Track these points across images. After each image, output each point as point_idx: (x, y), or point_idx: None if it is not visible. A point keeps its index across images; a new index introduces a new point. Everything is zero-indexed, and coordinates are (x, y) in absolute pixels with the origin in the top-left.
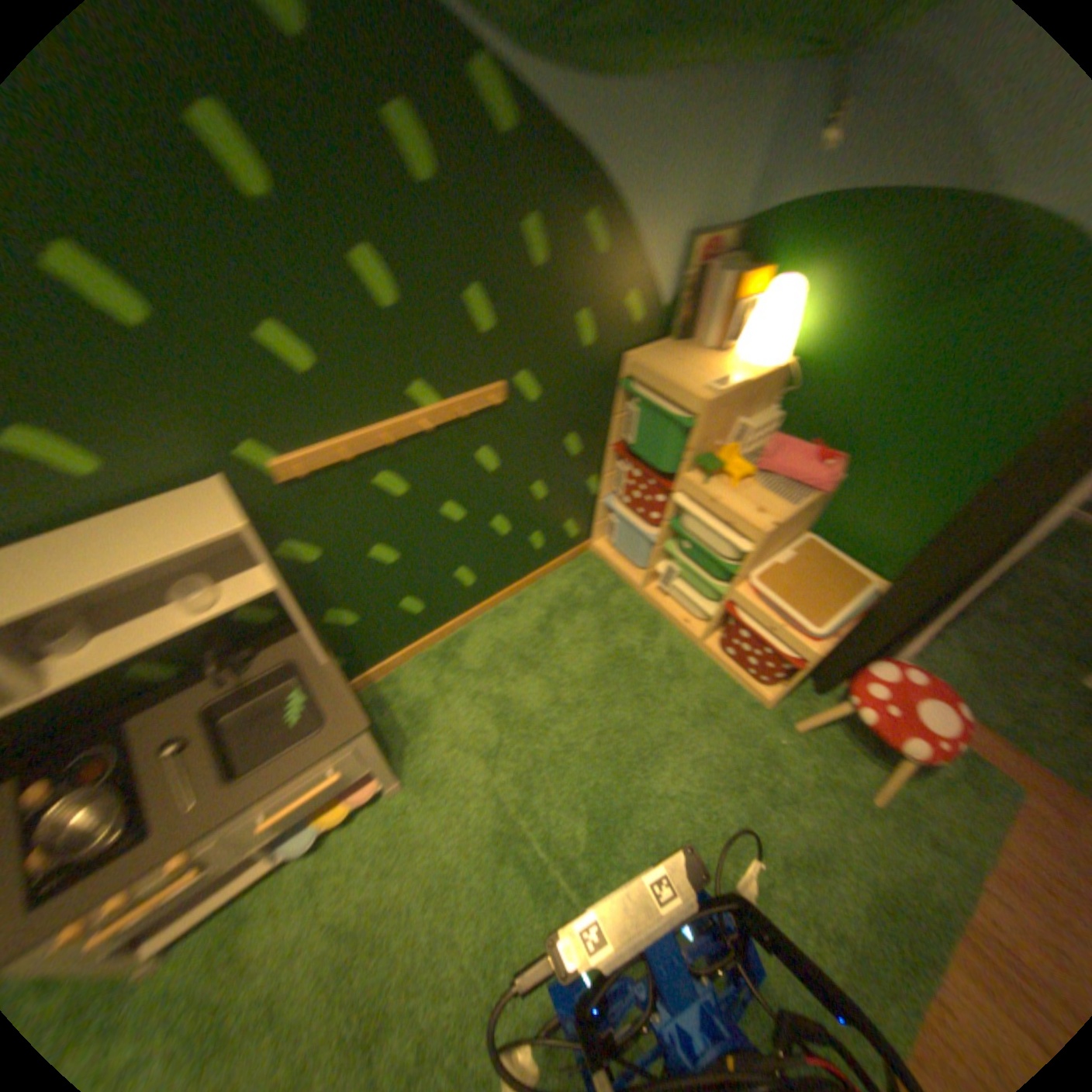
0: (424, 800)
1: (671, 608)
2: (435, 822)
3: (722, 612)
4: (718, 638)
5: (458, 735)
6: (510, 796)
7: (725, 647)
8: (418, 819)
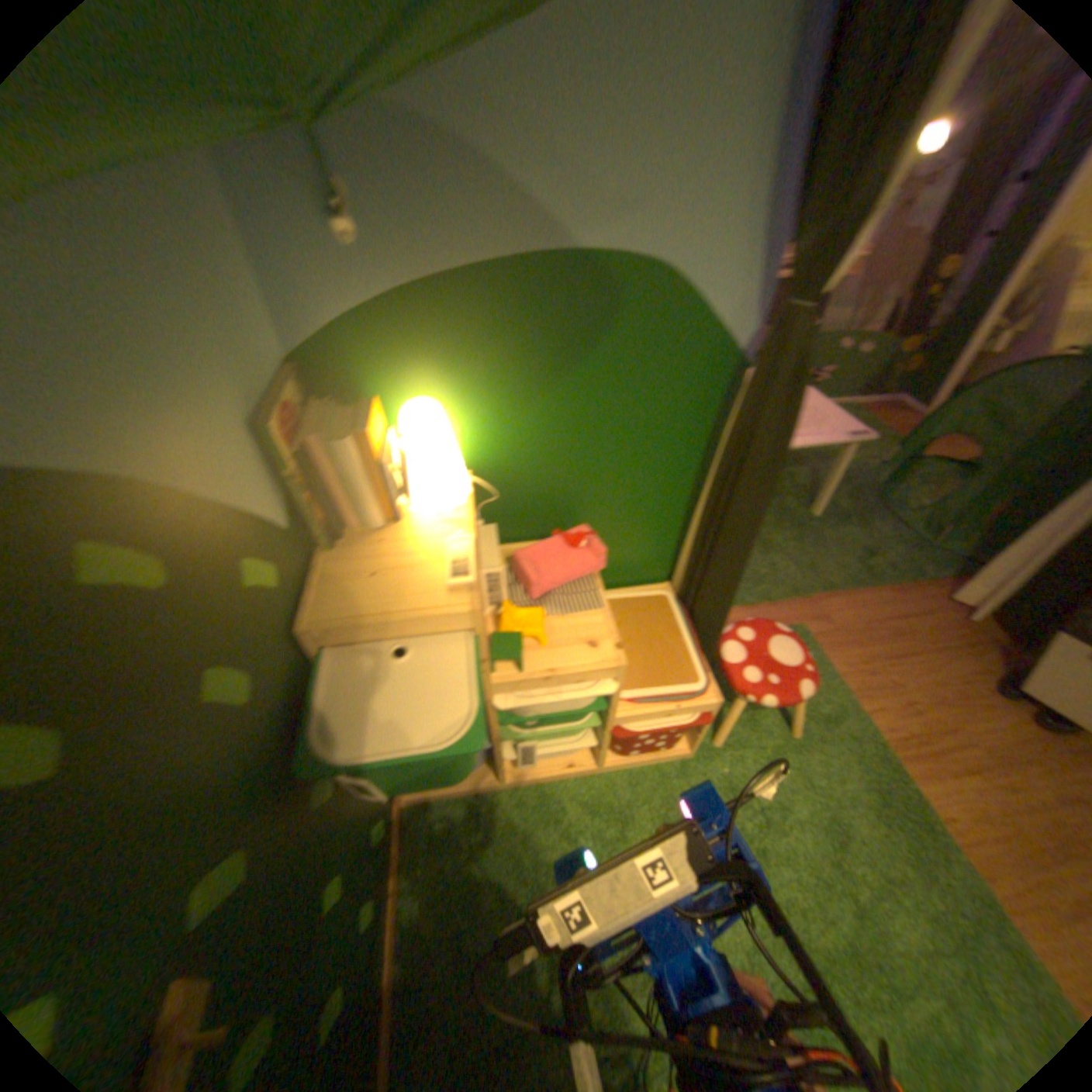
0: None
1: (545, 768)
2: None
3: (609, 737)
4: (611, 751)
5: None
6: None
7: (623, 751)
8: None
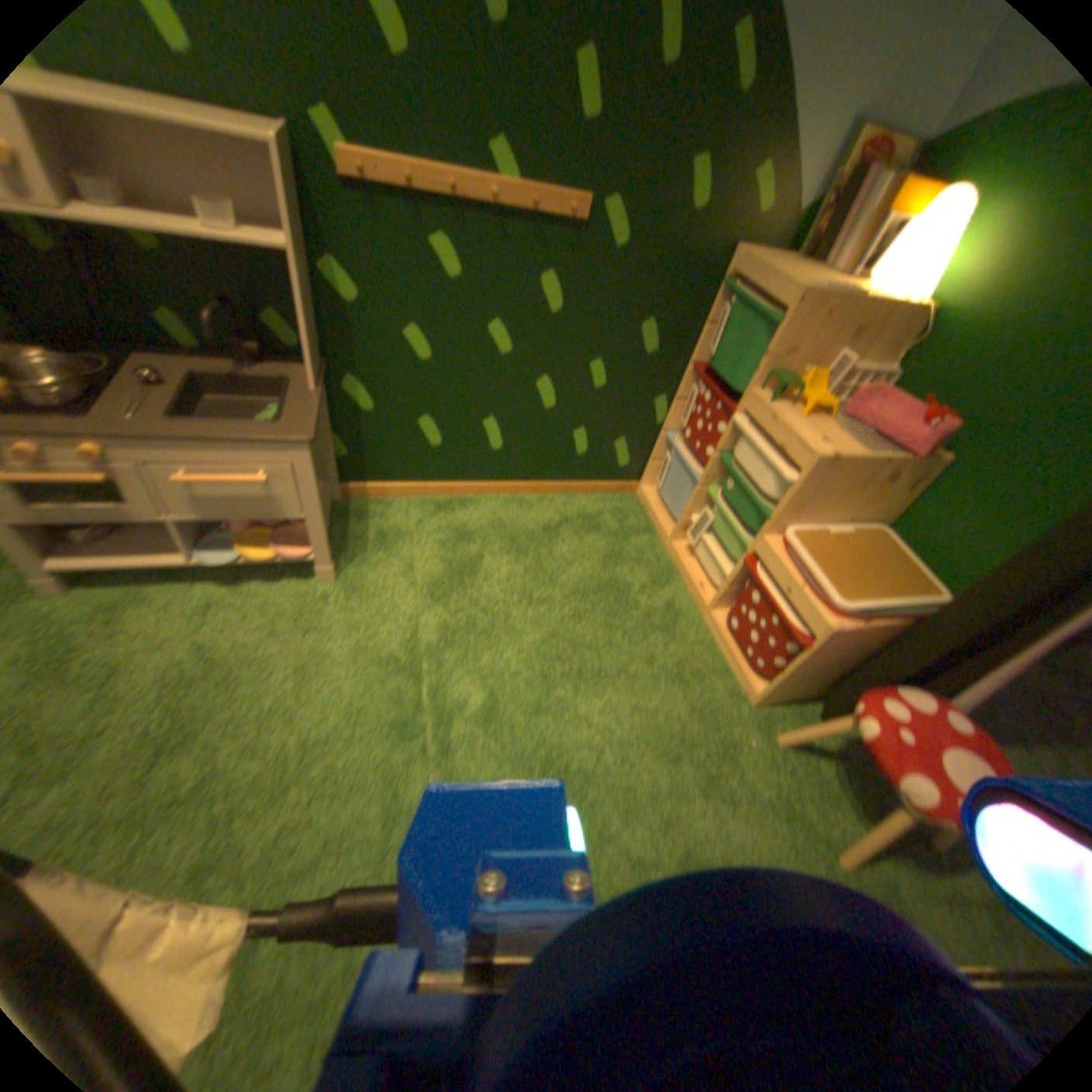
0: (346, 595)
1: (688, 564)
2: (344, 615)
3: (737, 564)
4: (724, 602)
5: (411, 565)
6: (425, 632)
7: (728, 615)
8: (331, 606)
